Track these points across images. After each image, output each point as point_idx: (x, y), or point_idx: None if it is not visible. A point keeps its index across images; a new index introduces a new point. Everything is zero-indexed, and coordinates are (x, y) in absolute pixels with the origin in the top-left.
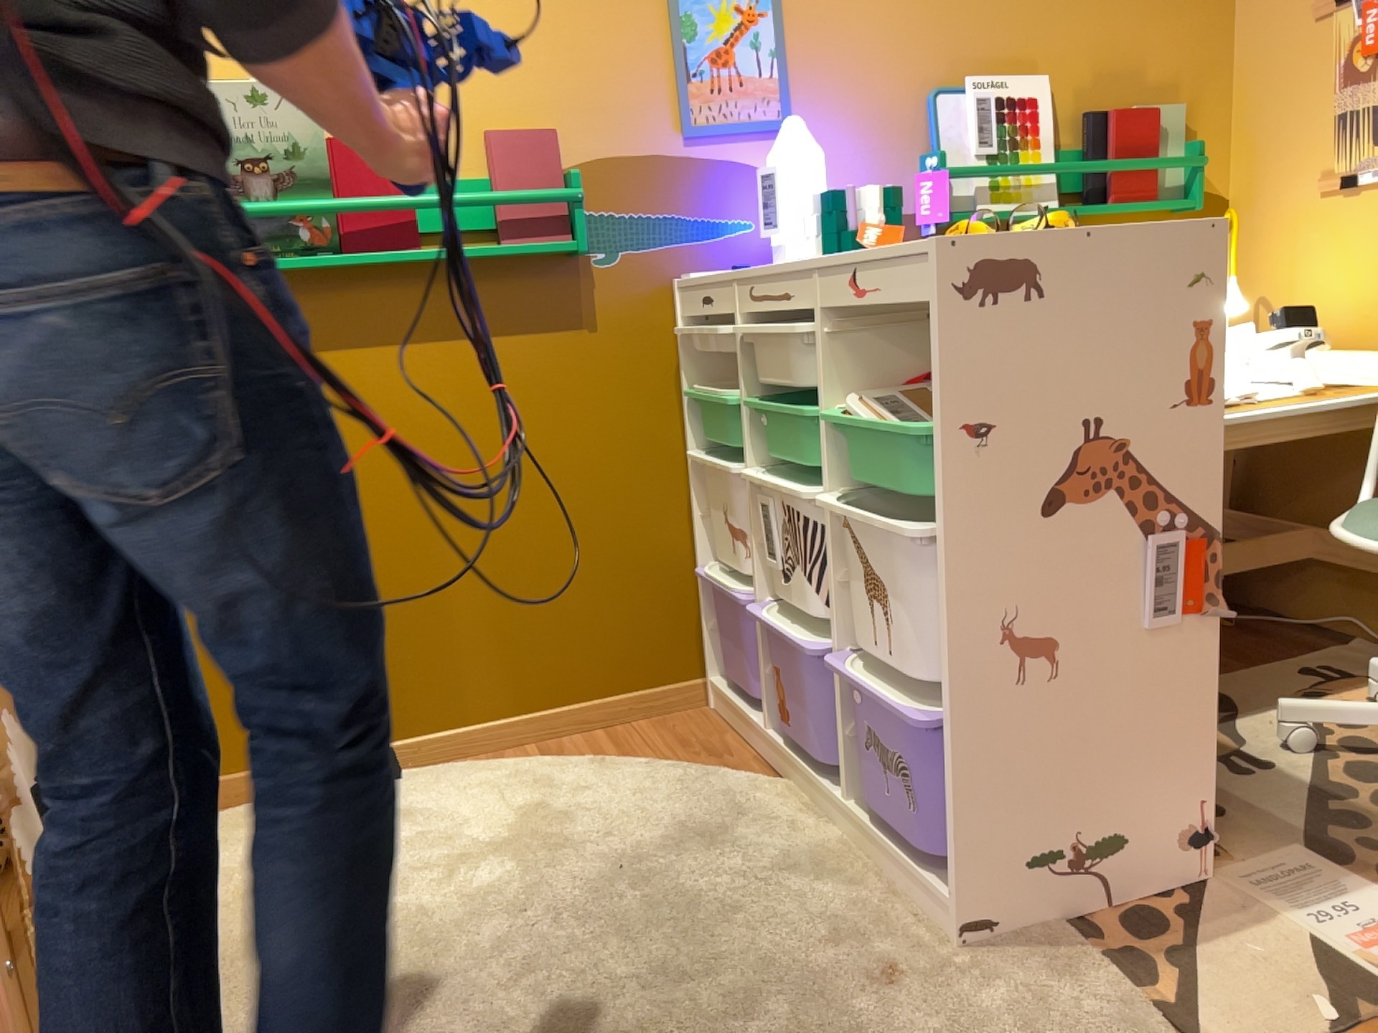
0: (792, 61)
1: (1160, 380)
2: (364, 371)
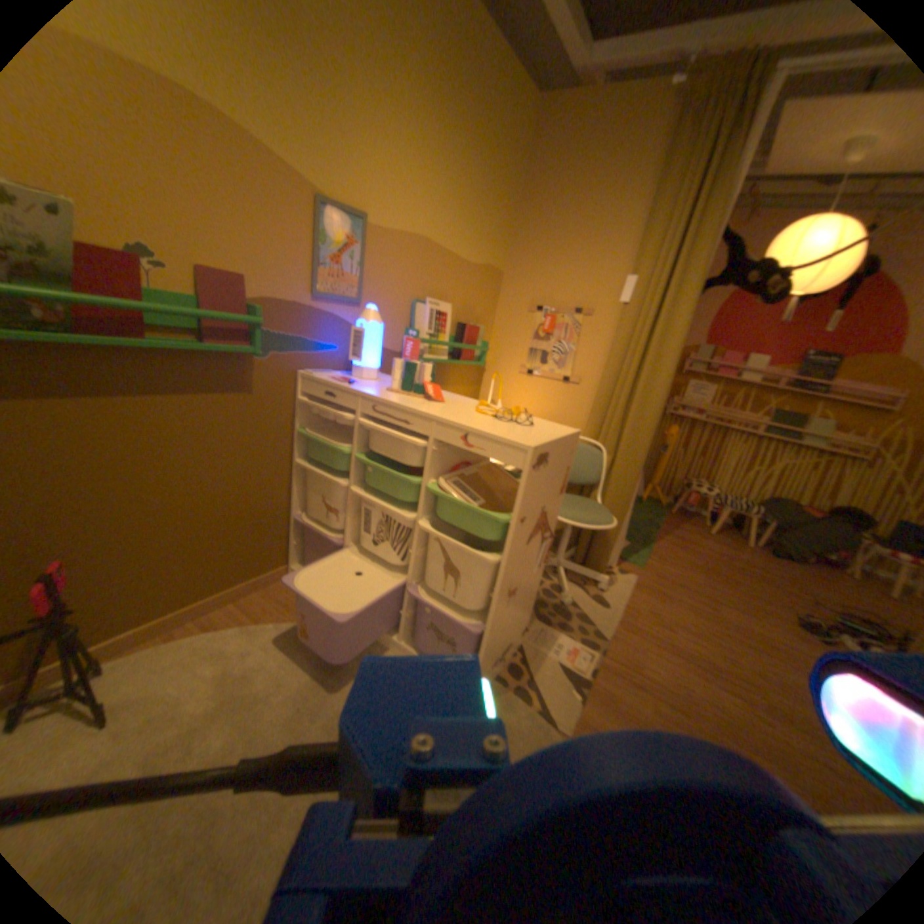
0: (367, 271)
1: (561, 488)
2: (84, 417)
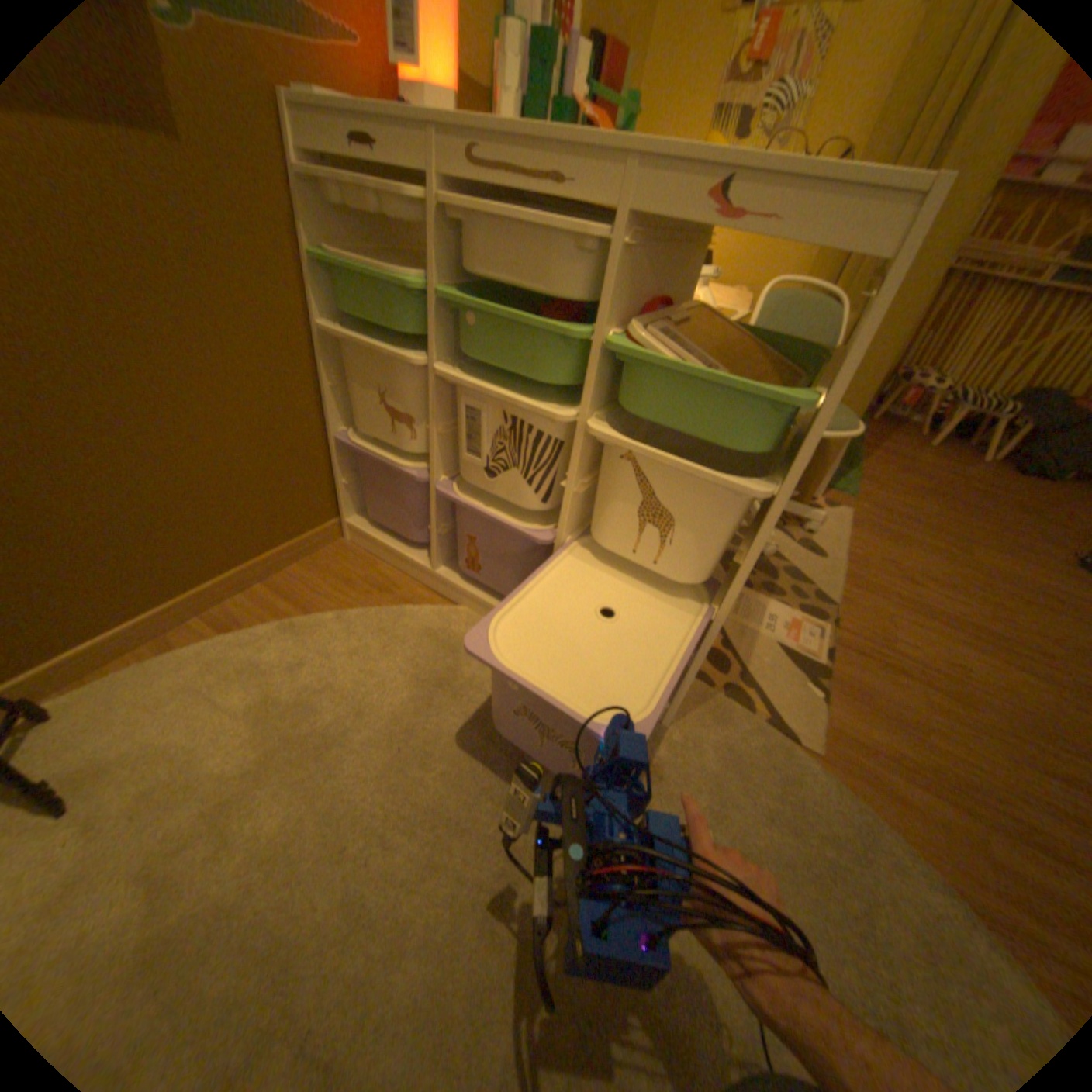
0: None
1: None
2: None
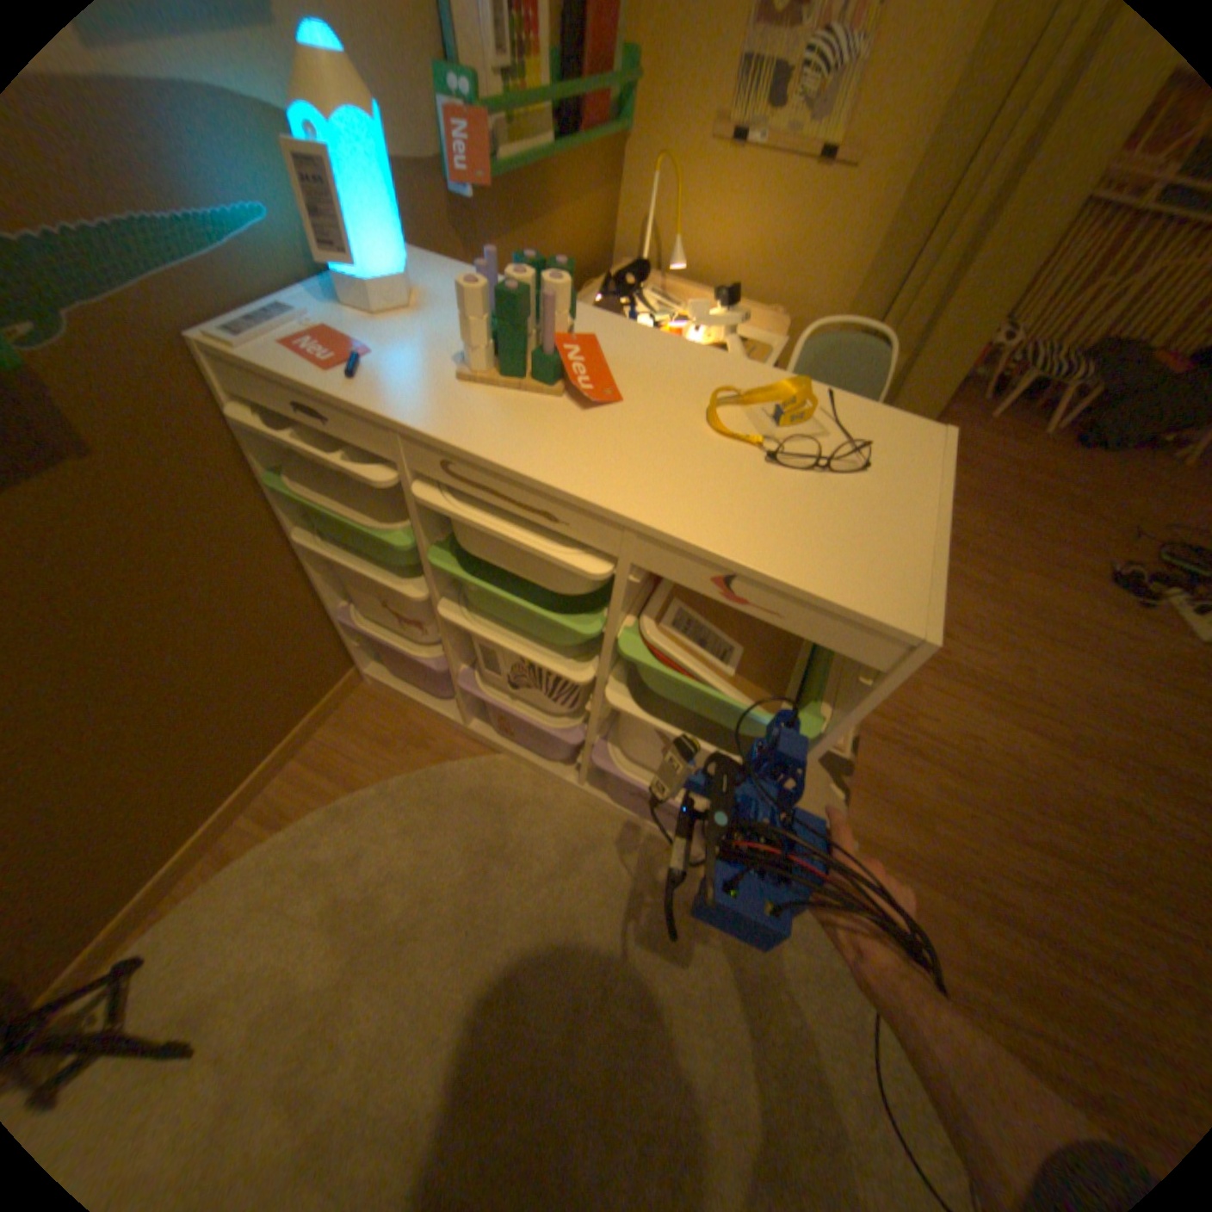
0: None
1: None
2: None
